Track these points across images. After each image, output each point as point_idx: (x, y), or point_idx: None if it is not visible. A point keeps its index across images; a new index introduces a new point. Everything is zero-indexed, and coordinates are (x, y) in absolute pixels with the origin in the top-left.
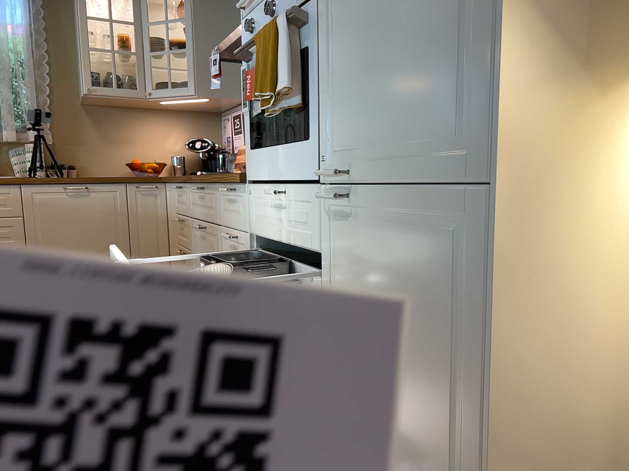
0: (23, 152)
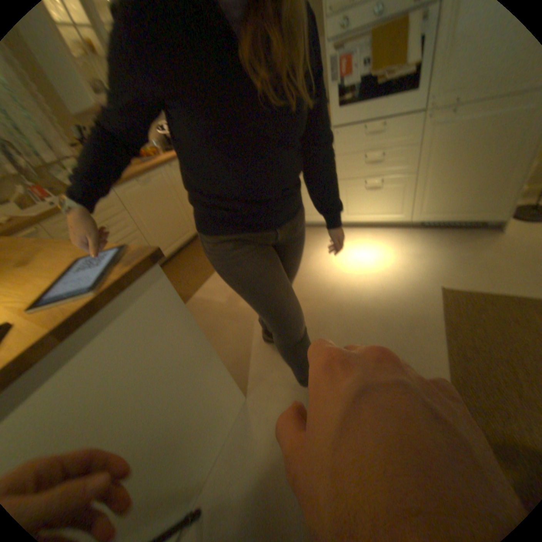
0: (61, 169)
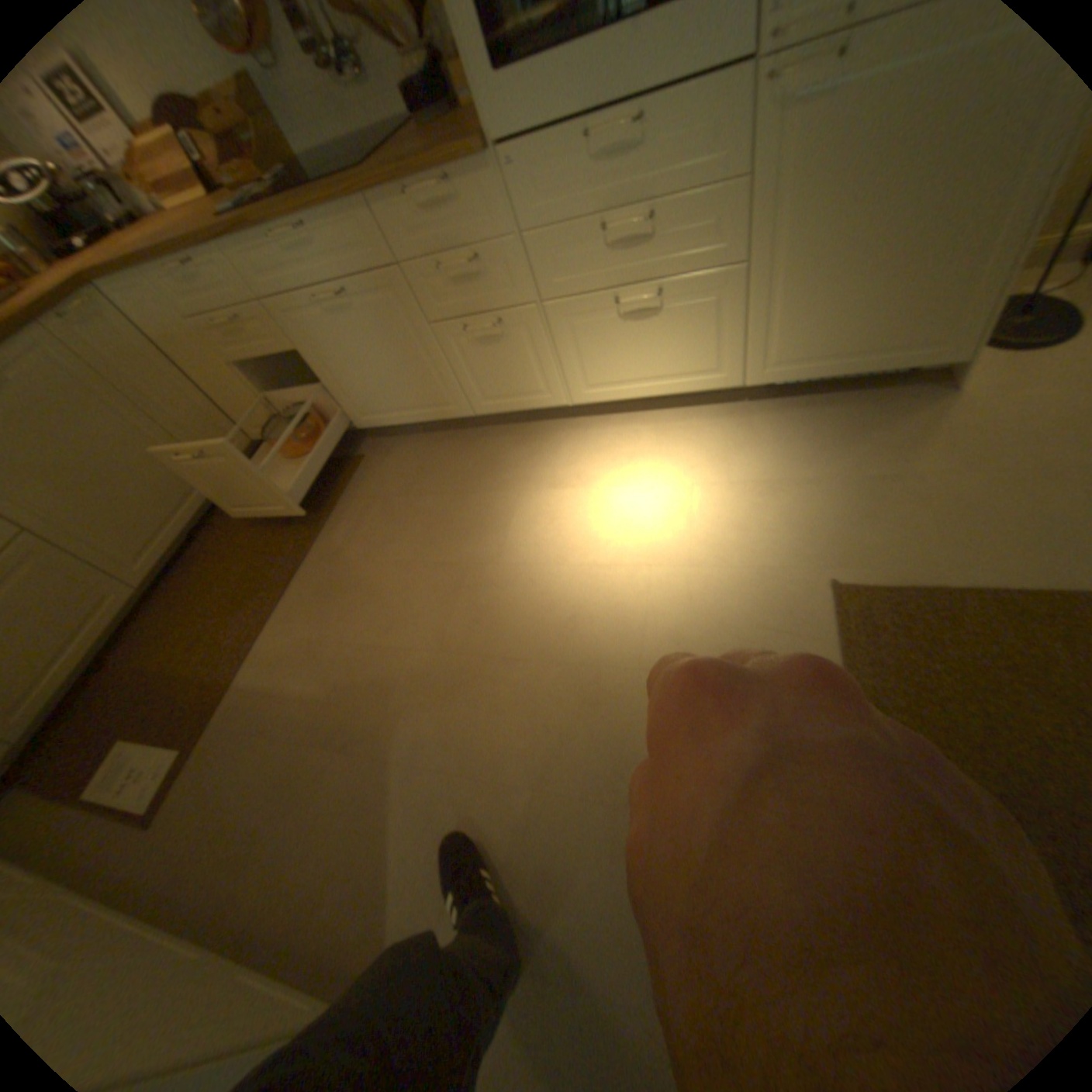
0: None
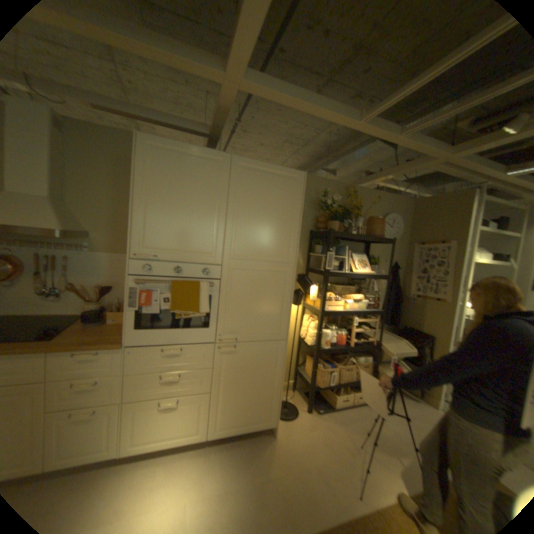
0: None
